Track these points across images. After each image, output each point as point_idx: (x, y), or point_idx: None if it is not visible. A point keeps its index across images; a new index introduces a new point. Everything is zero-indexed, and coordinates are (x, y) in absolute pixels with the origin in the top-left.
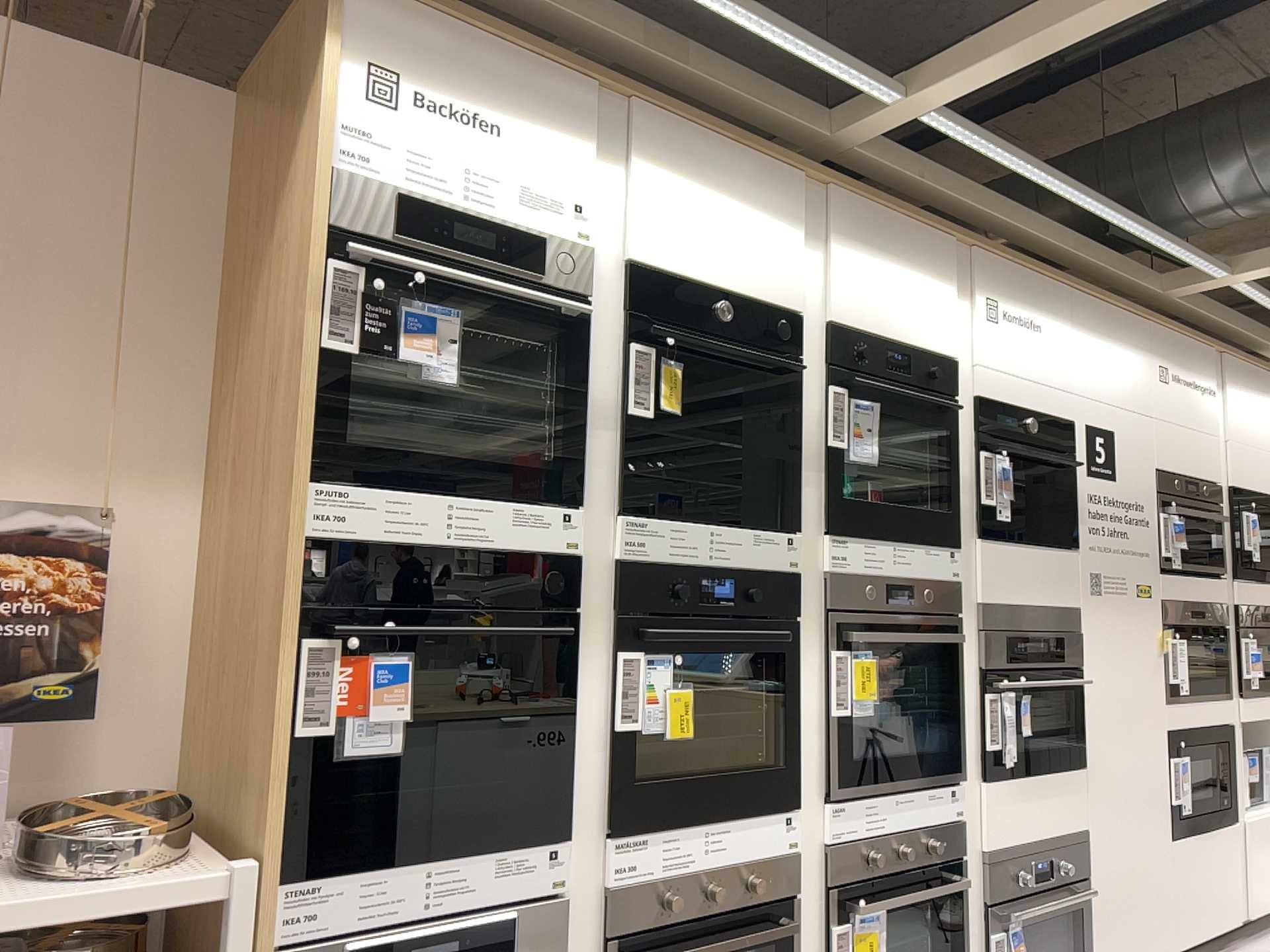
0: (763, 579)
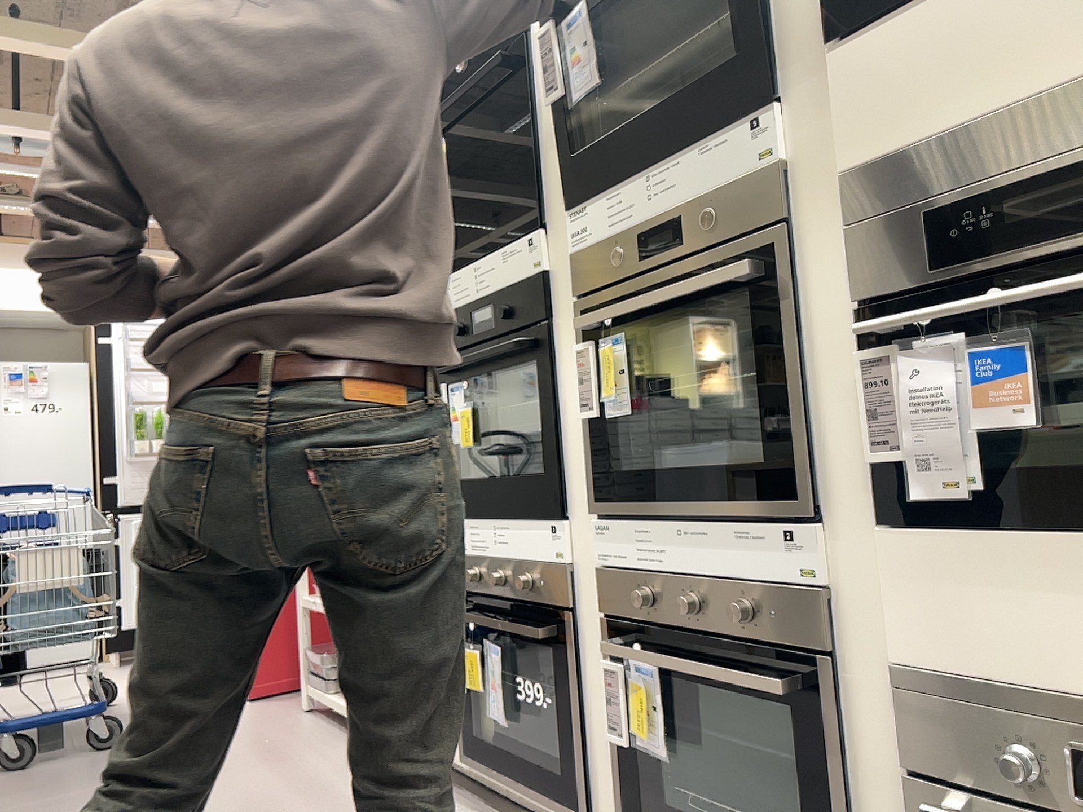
0: (515, 295)
